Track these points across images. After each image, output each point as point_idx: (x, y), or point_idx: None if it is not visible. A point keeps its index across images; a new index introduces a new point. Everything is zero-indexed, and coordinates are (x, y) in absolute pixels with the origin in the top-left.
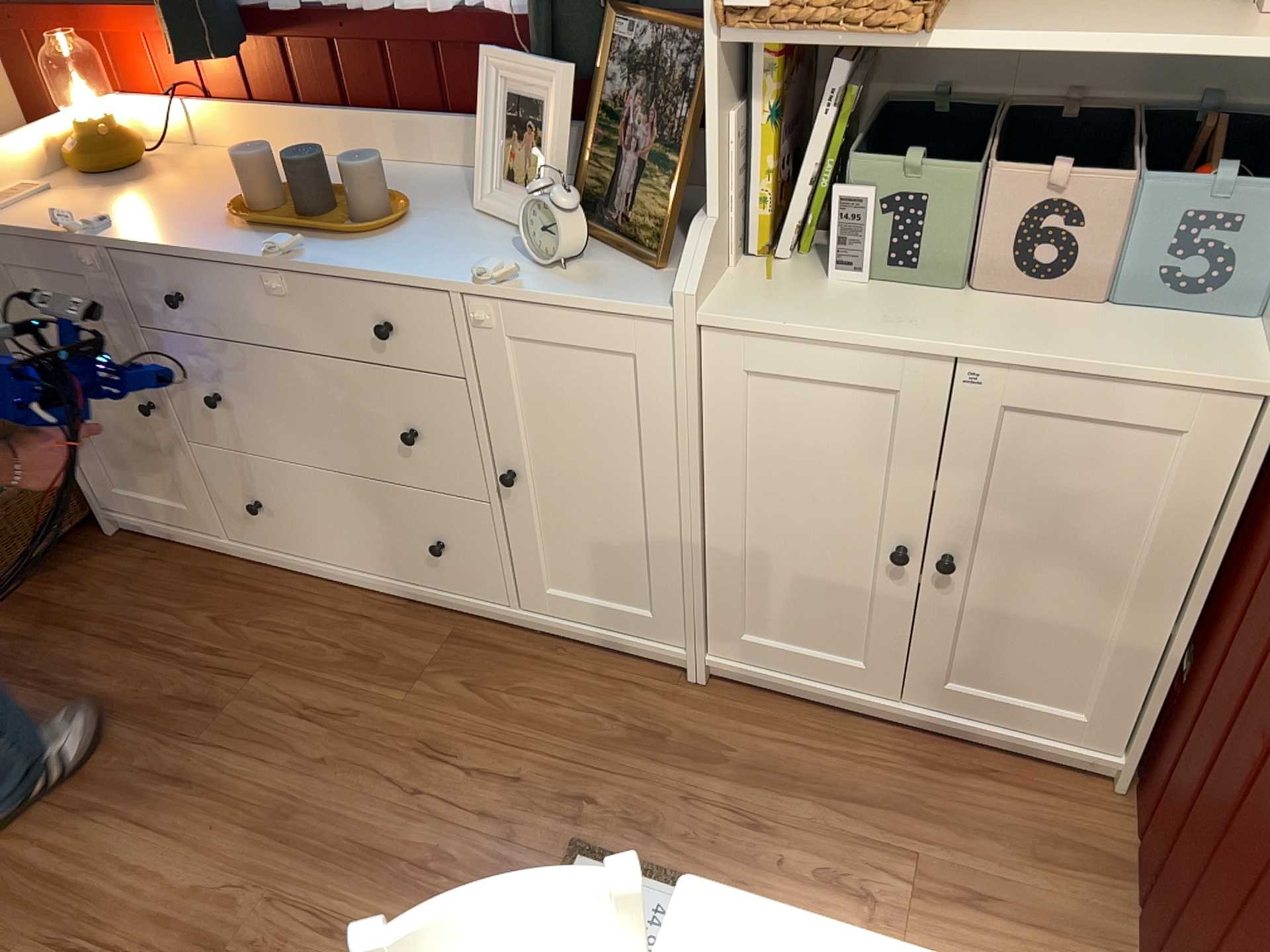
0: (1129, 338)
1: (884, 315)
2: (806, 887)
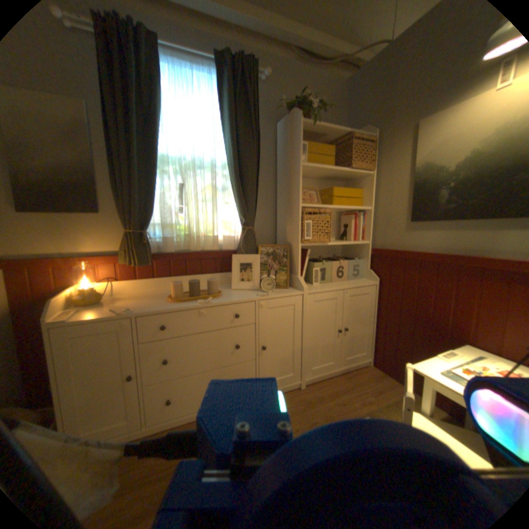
0: (356, 282)
1: (328, 286)
2: (366, 410)
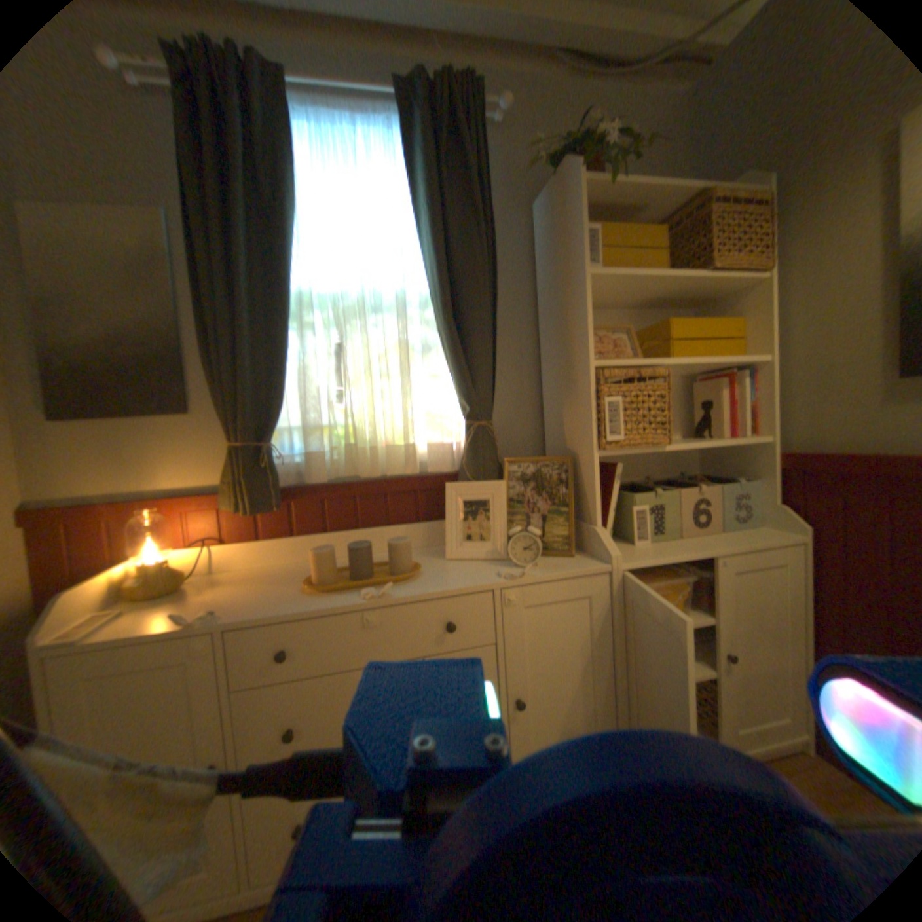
0: (749, 537)
1: (675, 549)
2: None
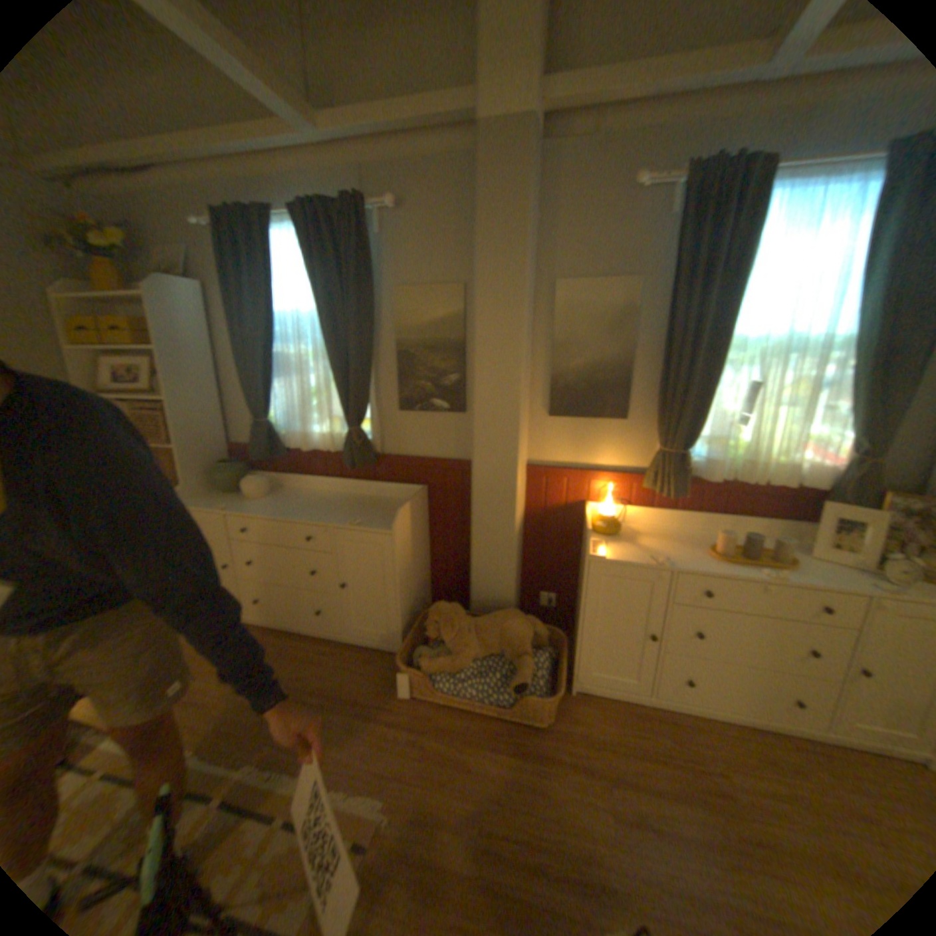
0: None
1: None
2: None
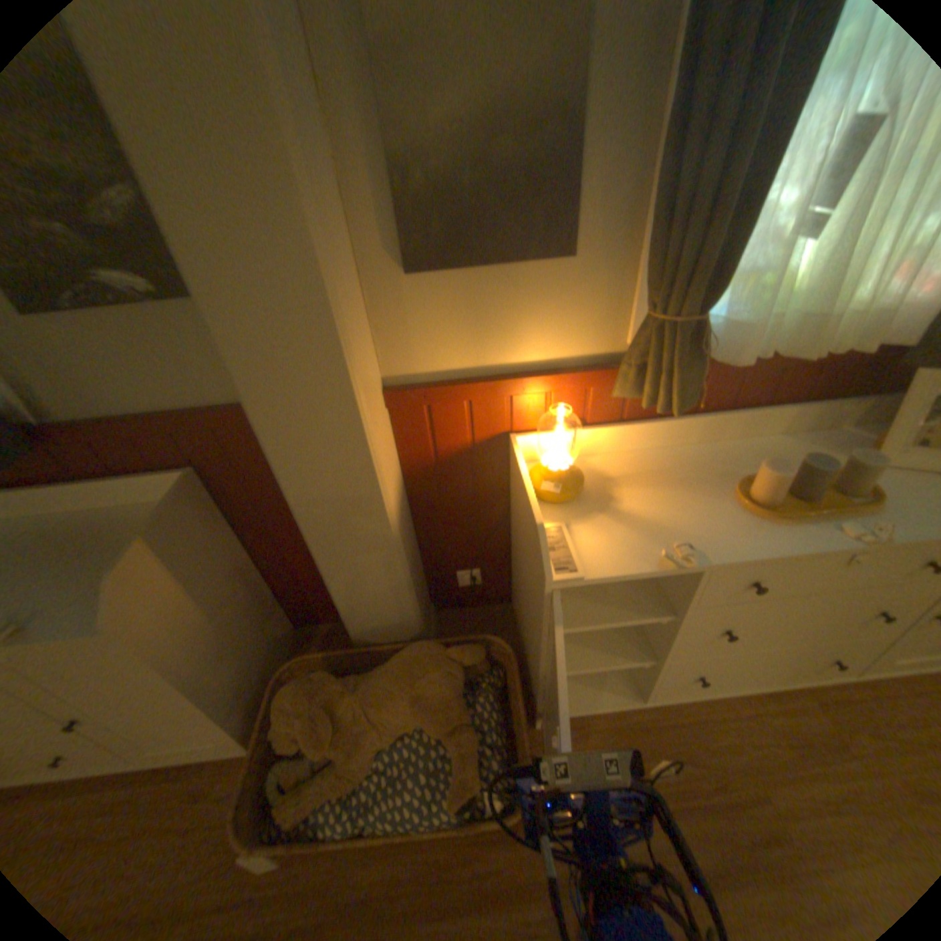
0: None
1: None
2: None
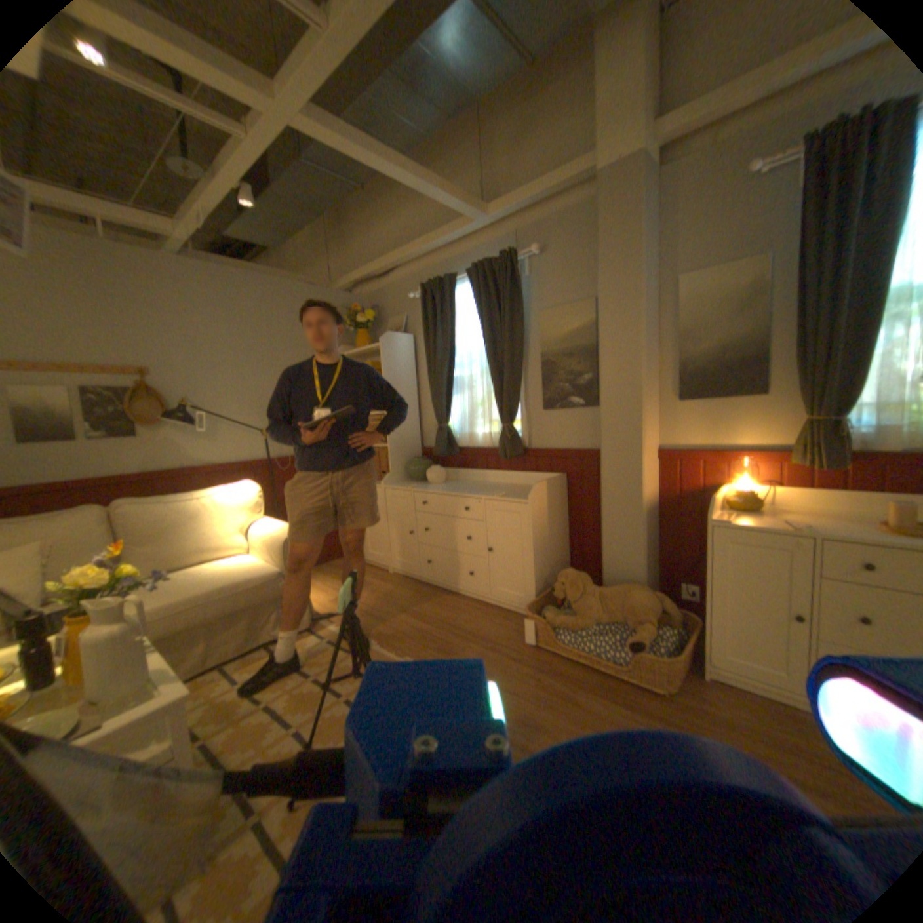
0: None
1: None
2: None
